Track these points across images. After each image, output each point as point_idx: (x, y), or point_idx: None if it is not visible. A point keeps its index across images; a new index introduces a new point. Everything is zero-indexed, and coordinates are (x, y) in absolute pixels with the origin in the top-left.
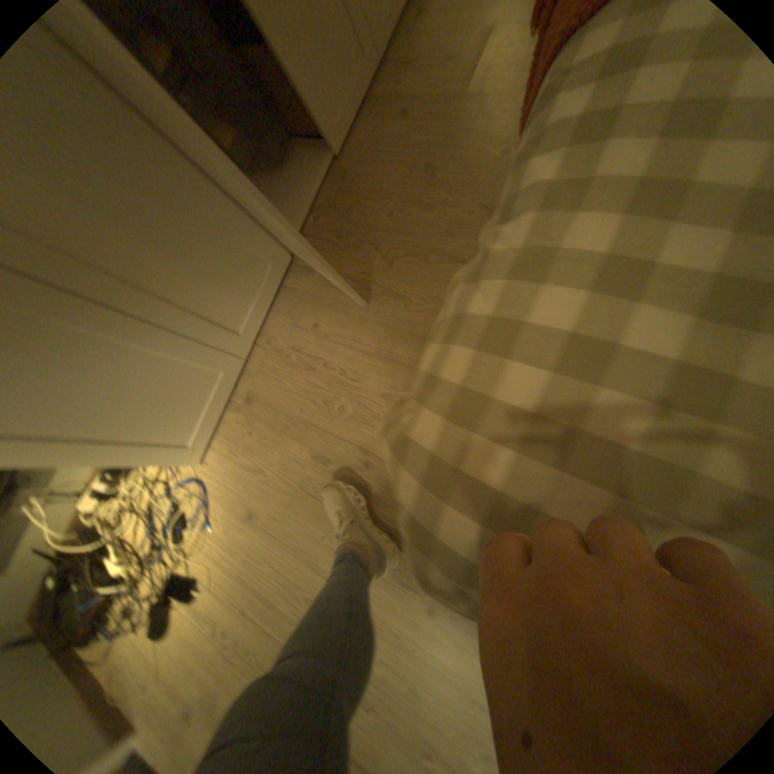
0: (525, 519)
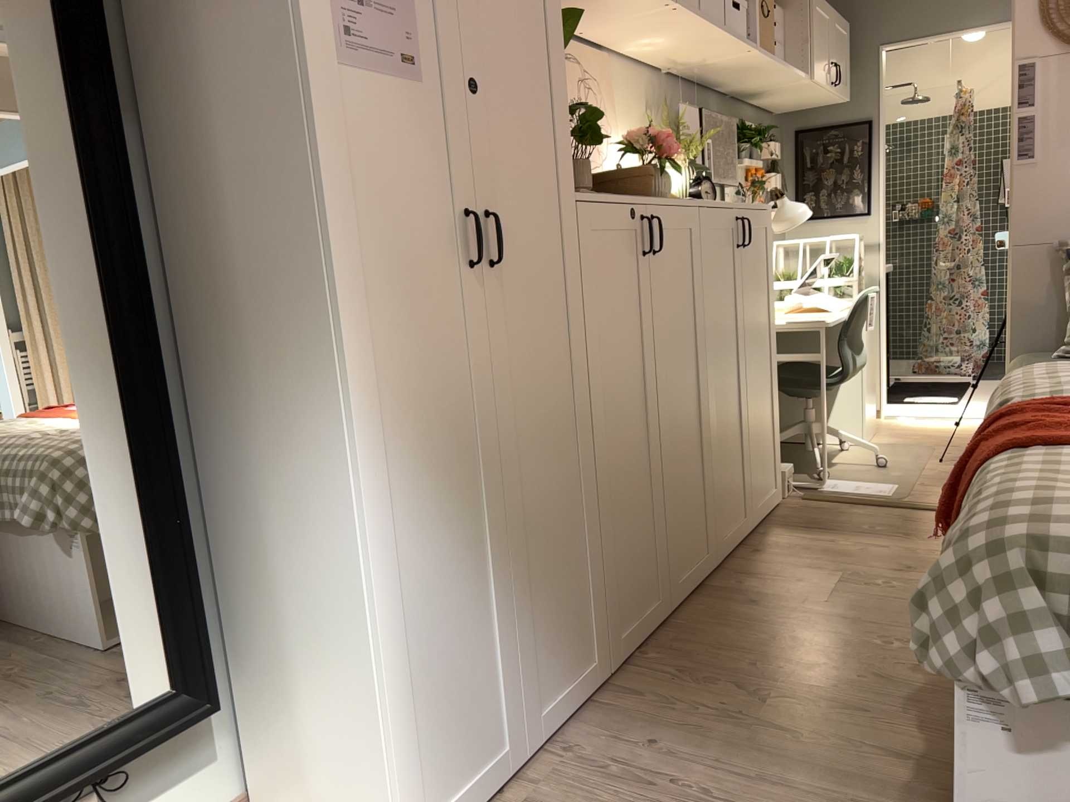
0: (1049, 532)
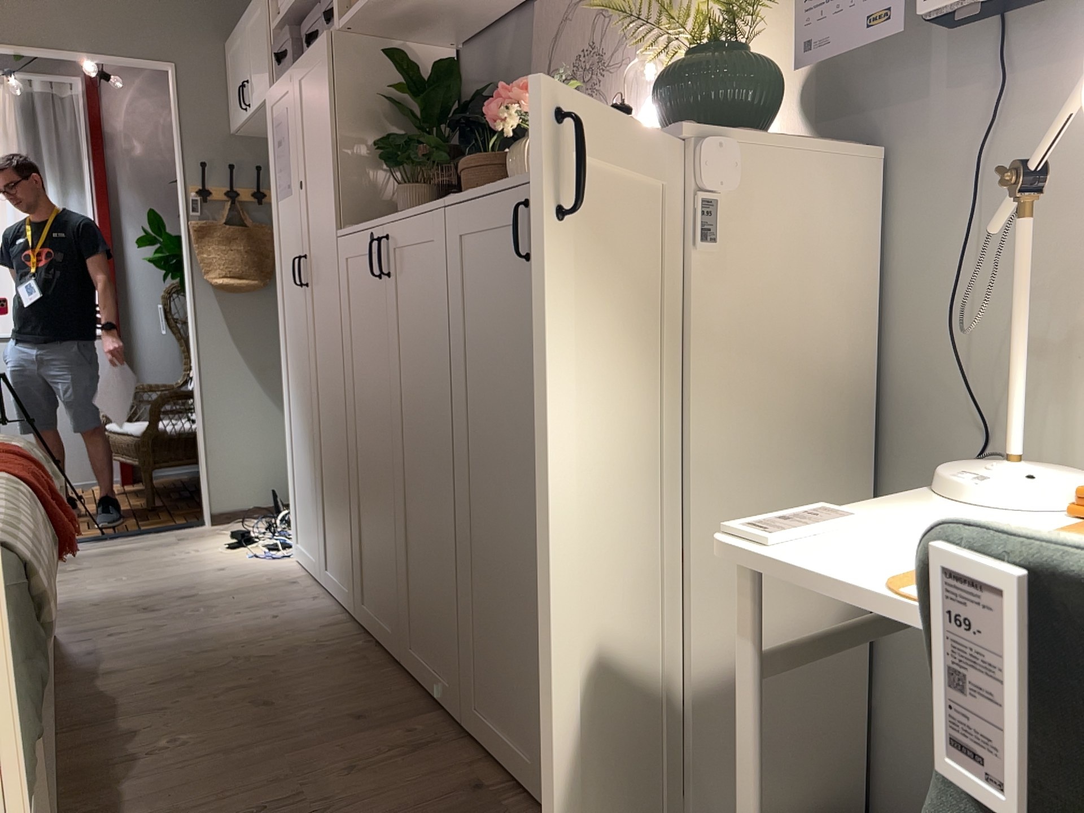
0: None
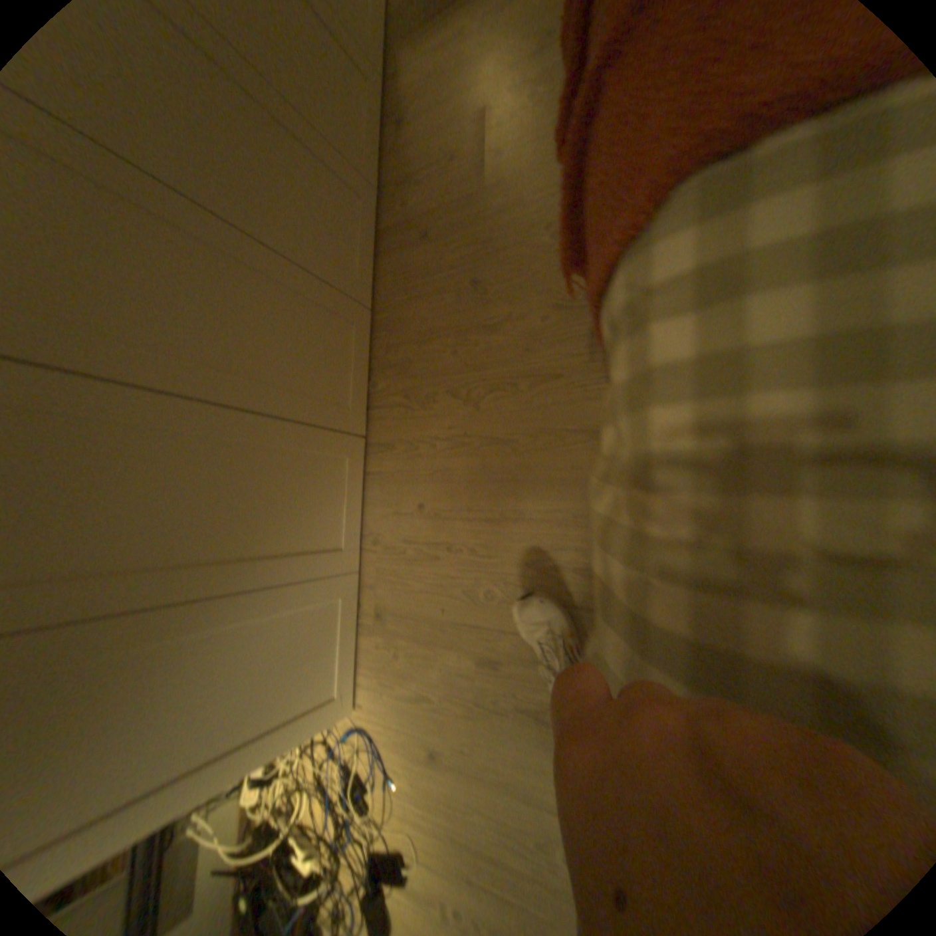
0: None
